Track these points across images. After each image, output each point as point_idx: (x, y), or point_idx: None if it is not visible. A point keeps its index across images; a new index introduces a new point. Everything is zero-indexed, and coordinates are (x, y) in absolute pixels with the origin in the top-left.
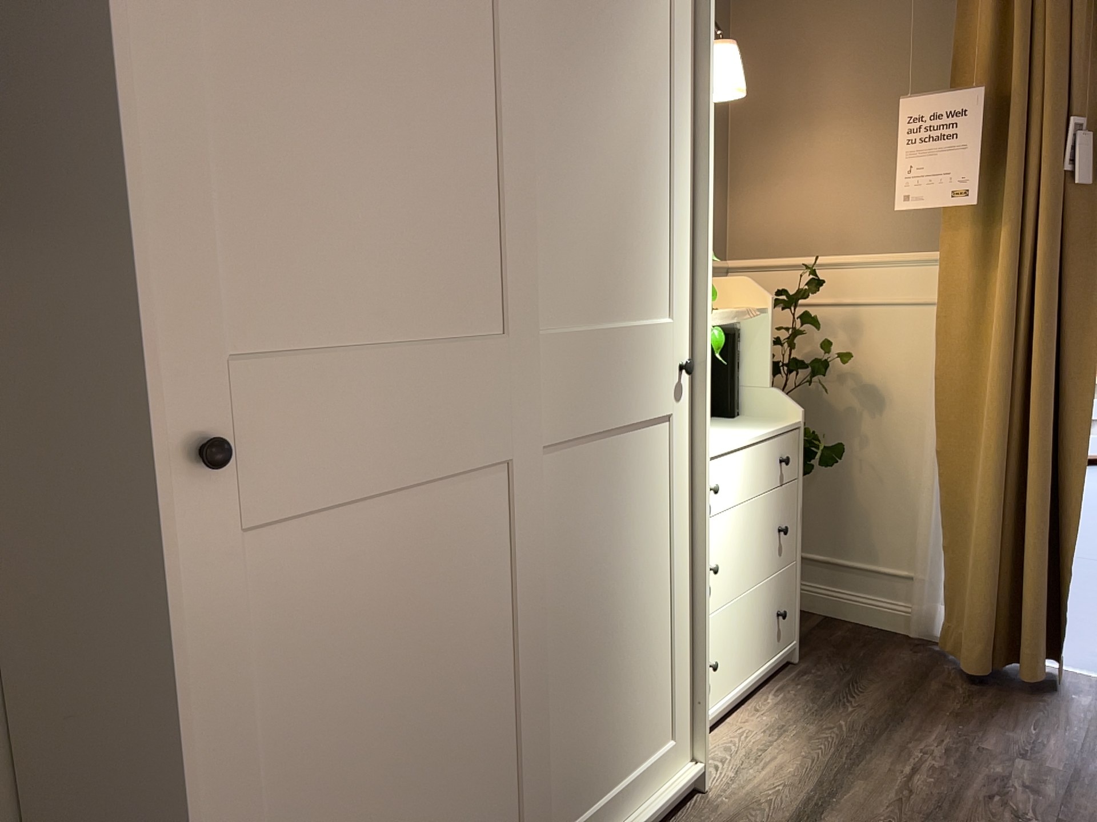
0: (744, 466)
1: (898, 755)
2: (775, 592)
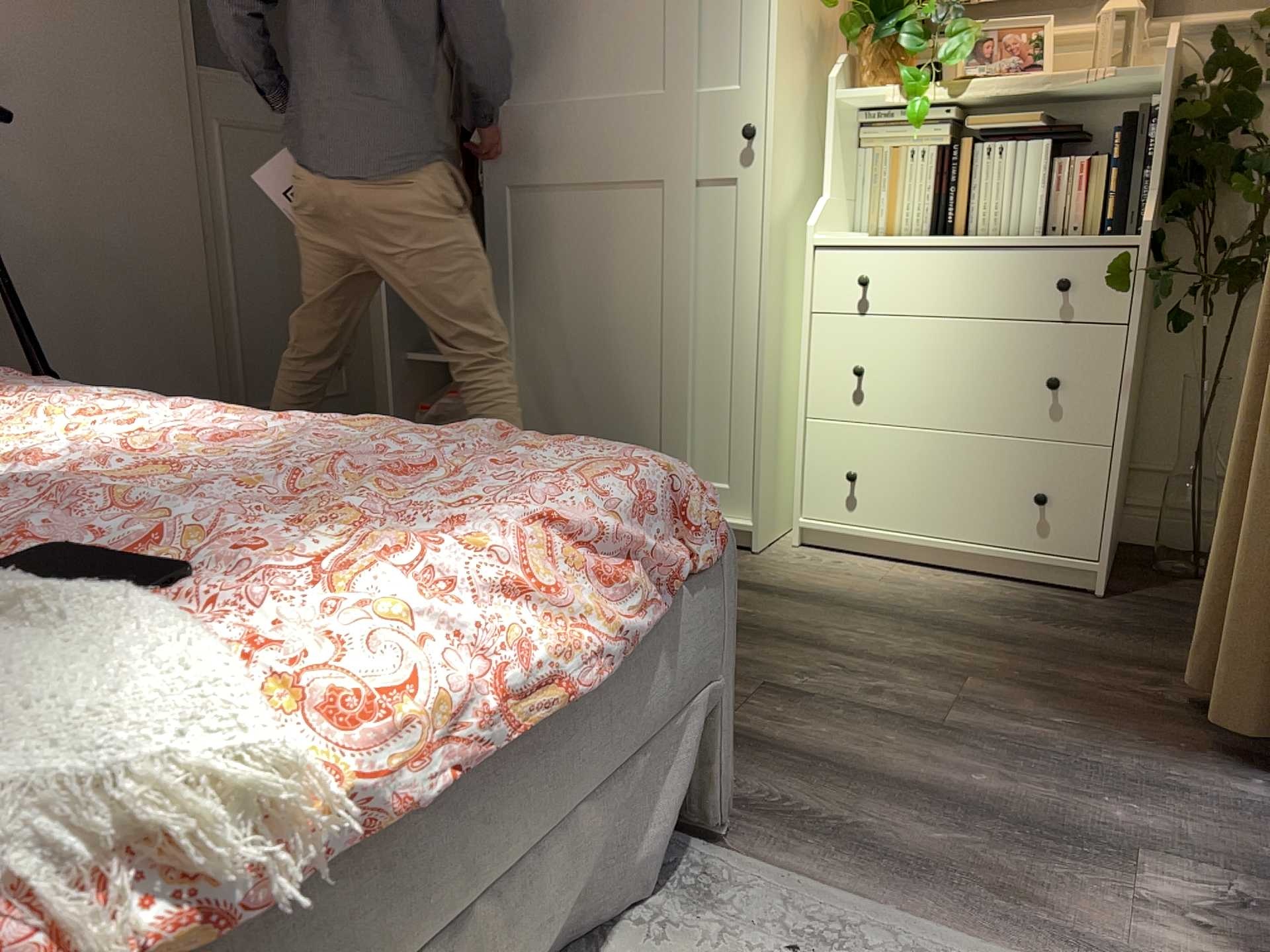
0: (946, 272)
1: (900, 635)
2: (1029, 464)
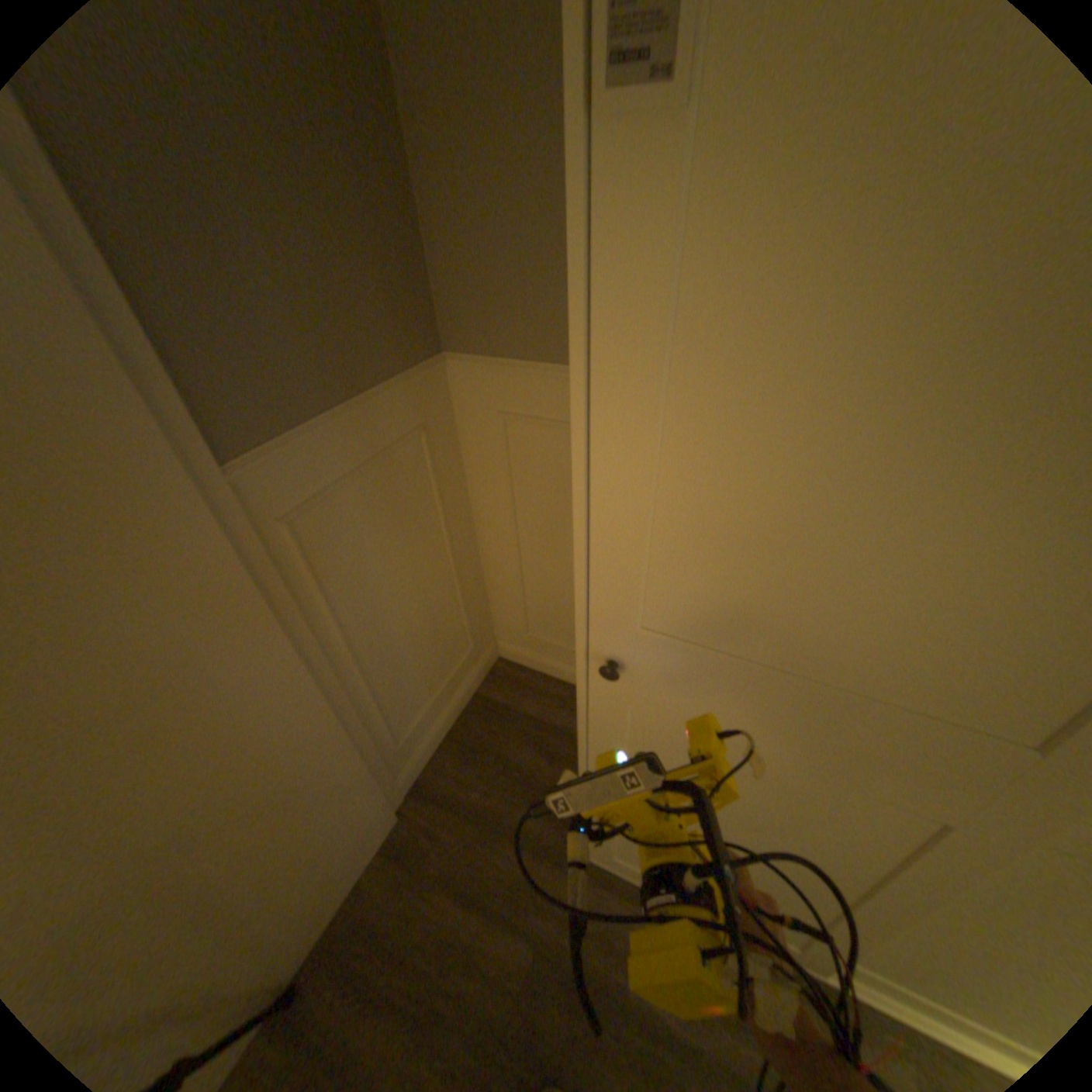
0: None
1: None
2: None
